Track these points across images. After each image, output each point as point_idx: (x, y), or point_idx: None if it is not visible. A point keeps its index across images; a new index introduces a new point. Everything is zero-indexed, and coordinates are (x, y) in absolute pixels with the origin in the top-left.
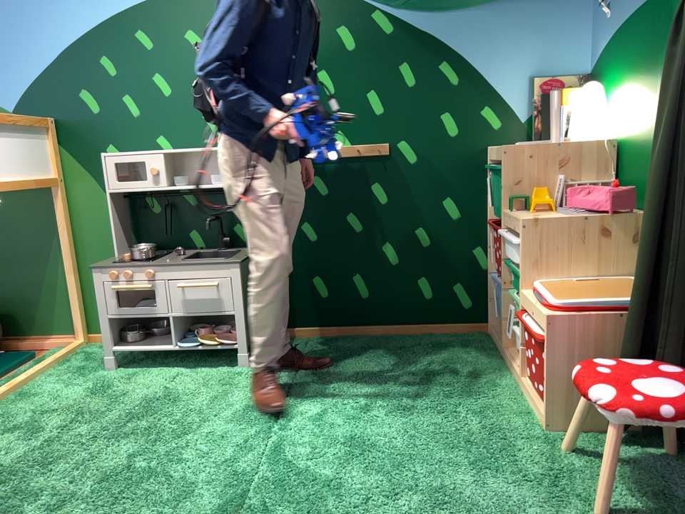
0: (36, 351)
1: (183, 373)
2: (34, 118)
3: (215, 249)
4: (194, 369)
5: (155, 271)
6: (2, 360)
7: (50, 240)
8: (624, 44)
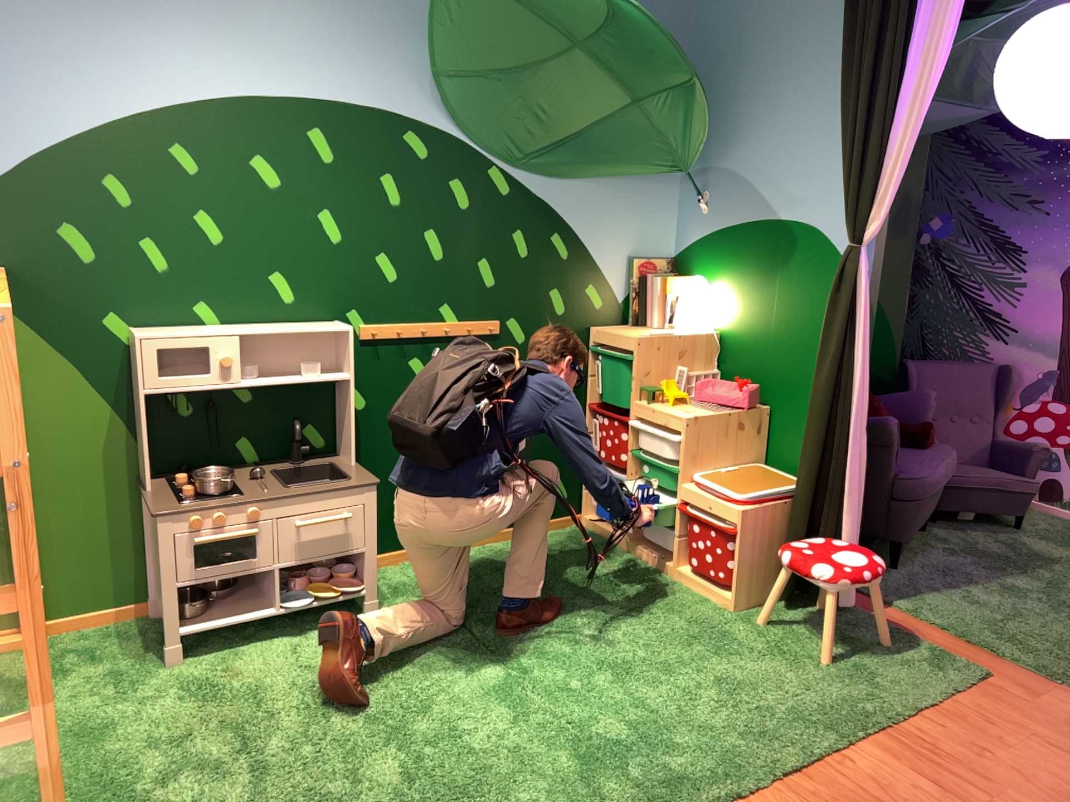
0: None
1: (300, 637)
2: None
3: (290, 461)
4: (307, 629)
5: (269, 506)
6: None
7: None
8: (724, 250)
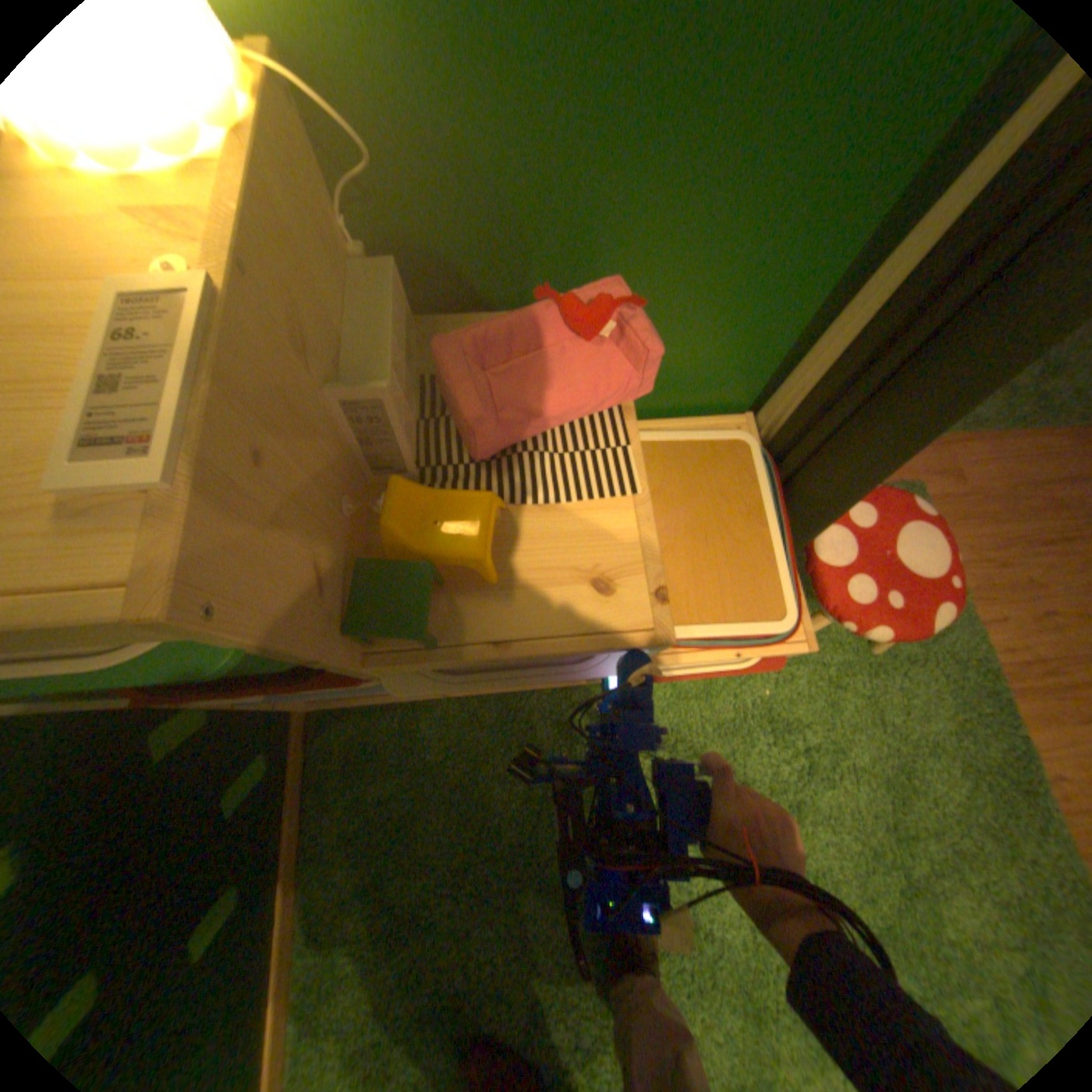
0: None
1: None
2: None
3: None
4: None
5: None
6: None
7: None
8: None
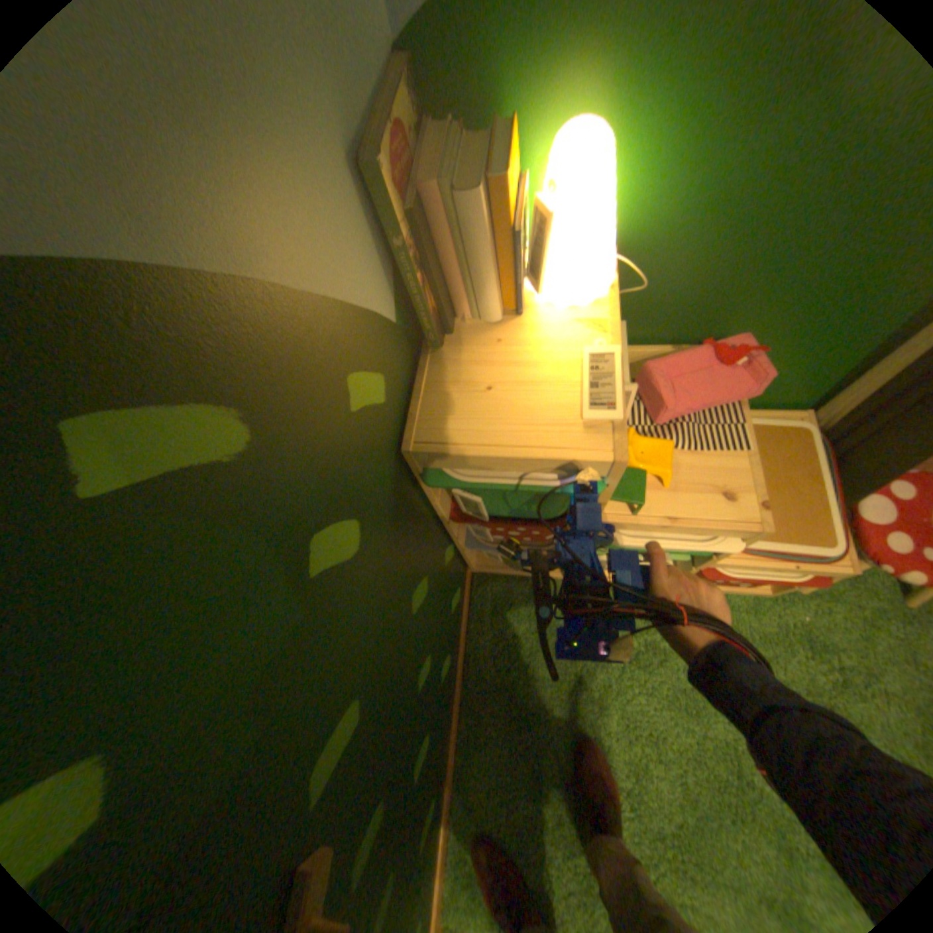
0: None
1: None
2: None
3: None
4: None
5: None
6: None
7: None
8: None
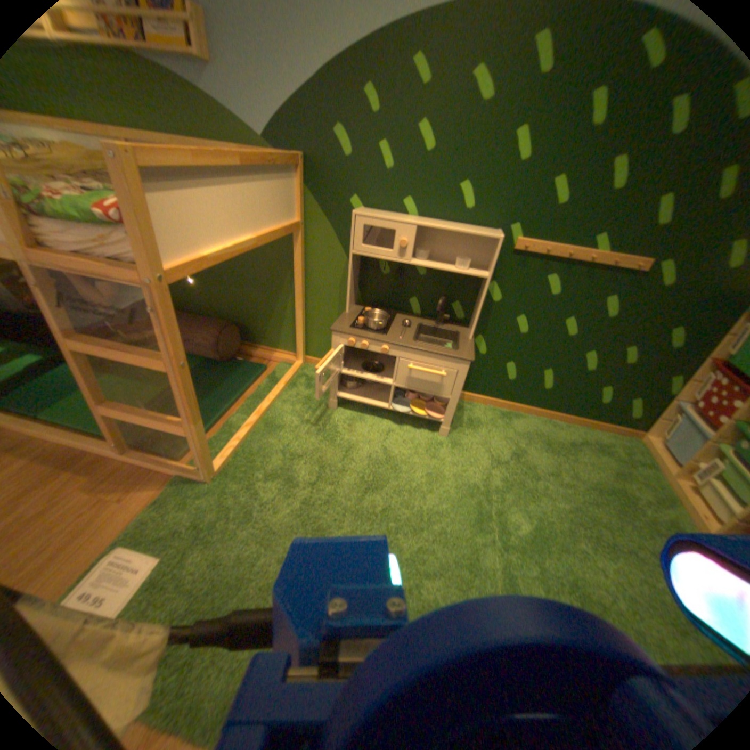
0: (264, 360)
1: (391, 425)
2: (282, 146)
3: (431, 319)
4: (399, 423)
5: (390, 347)
6: (243, 370)
7: (283, 273)
8: None
